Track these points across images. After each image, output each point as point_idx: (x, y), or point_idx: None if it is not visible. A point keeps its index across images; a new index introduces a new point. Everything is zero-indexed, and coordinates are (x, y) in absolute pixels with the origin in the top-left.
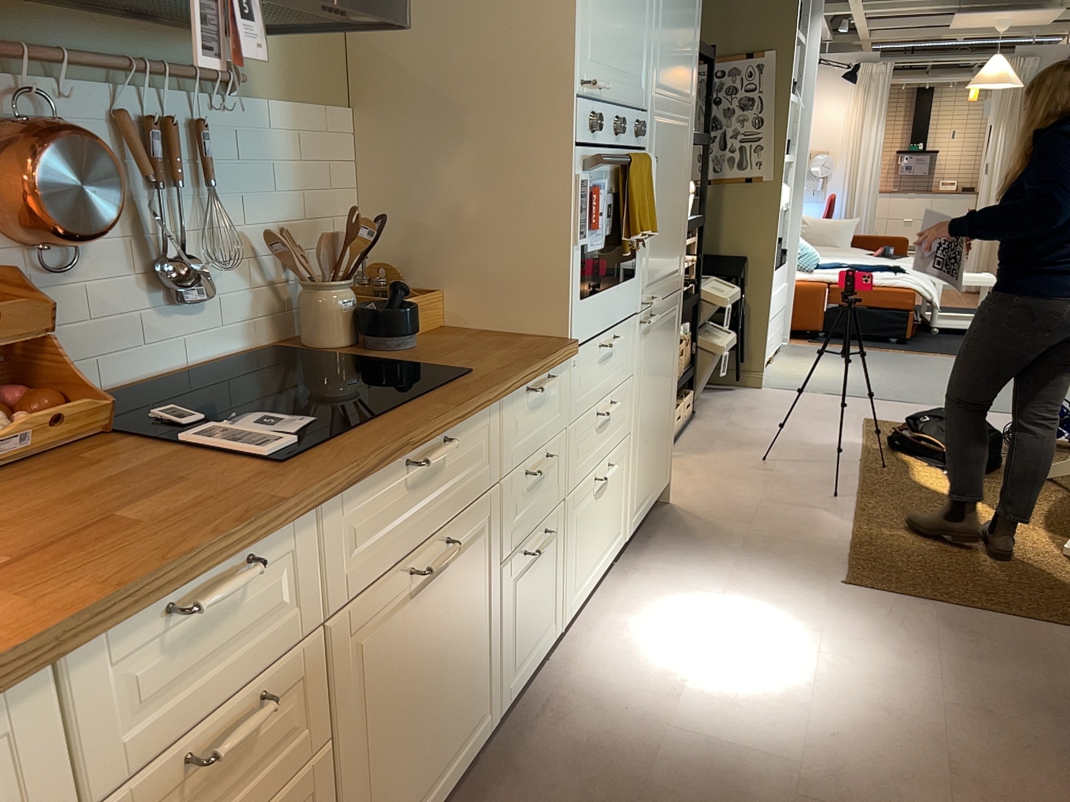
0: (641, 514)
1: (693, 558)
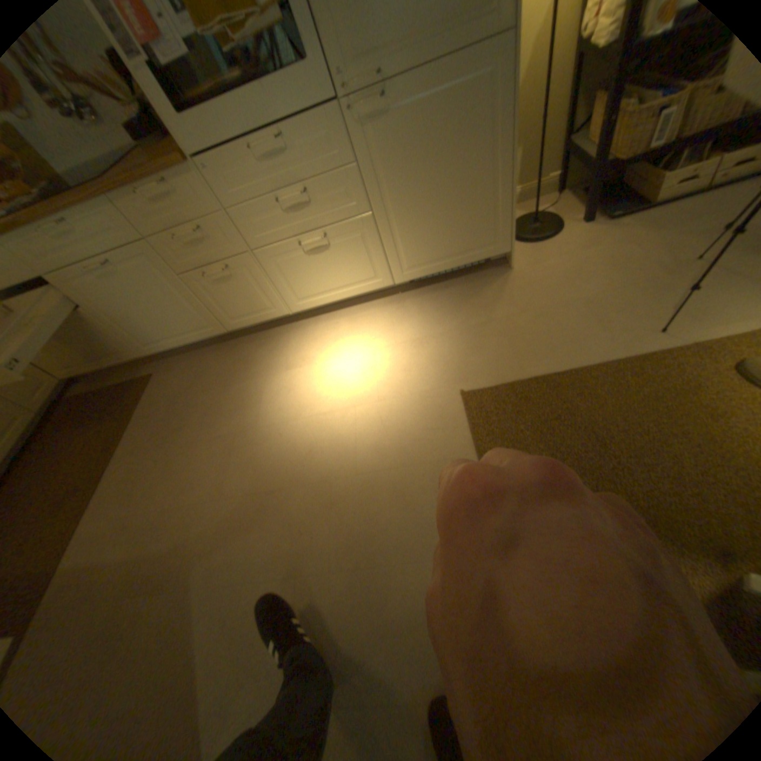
0: (426, 270)
1: (435, 314)
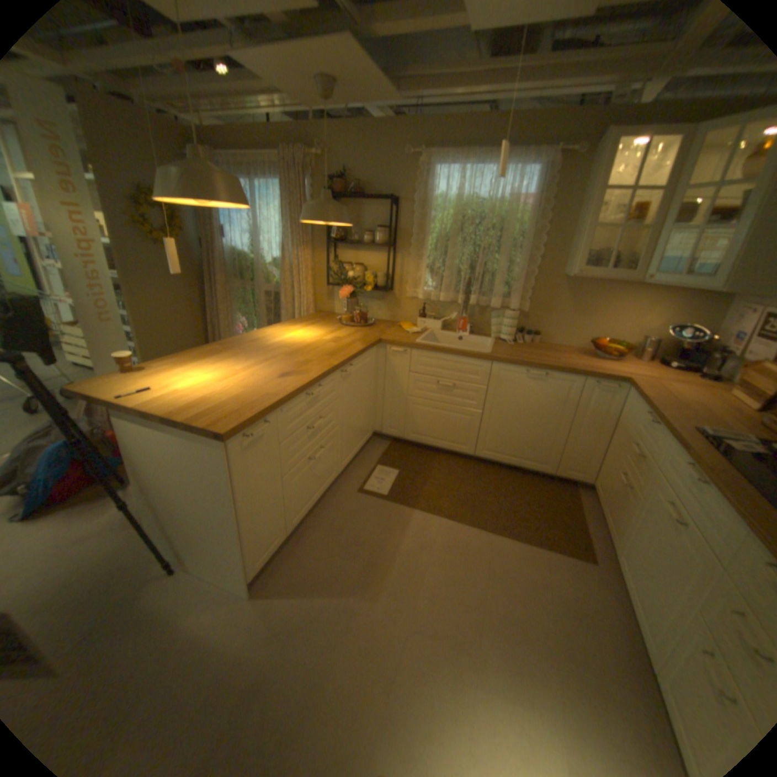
0: None
1: None
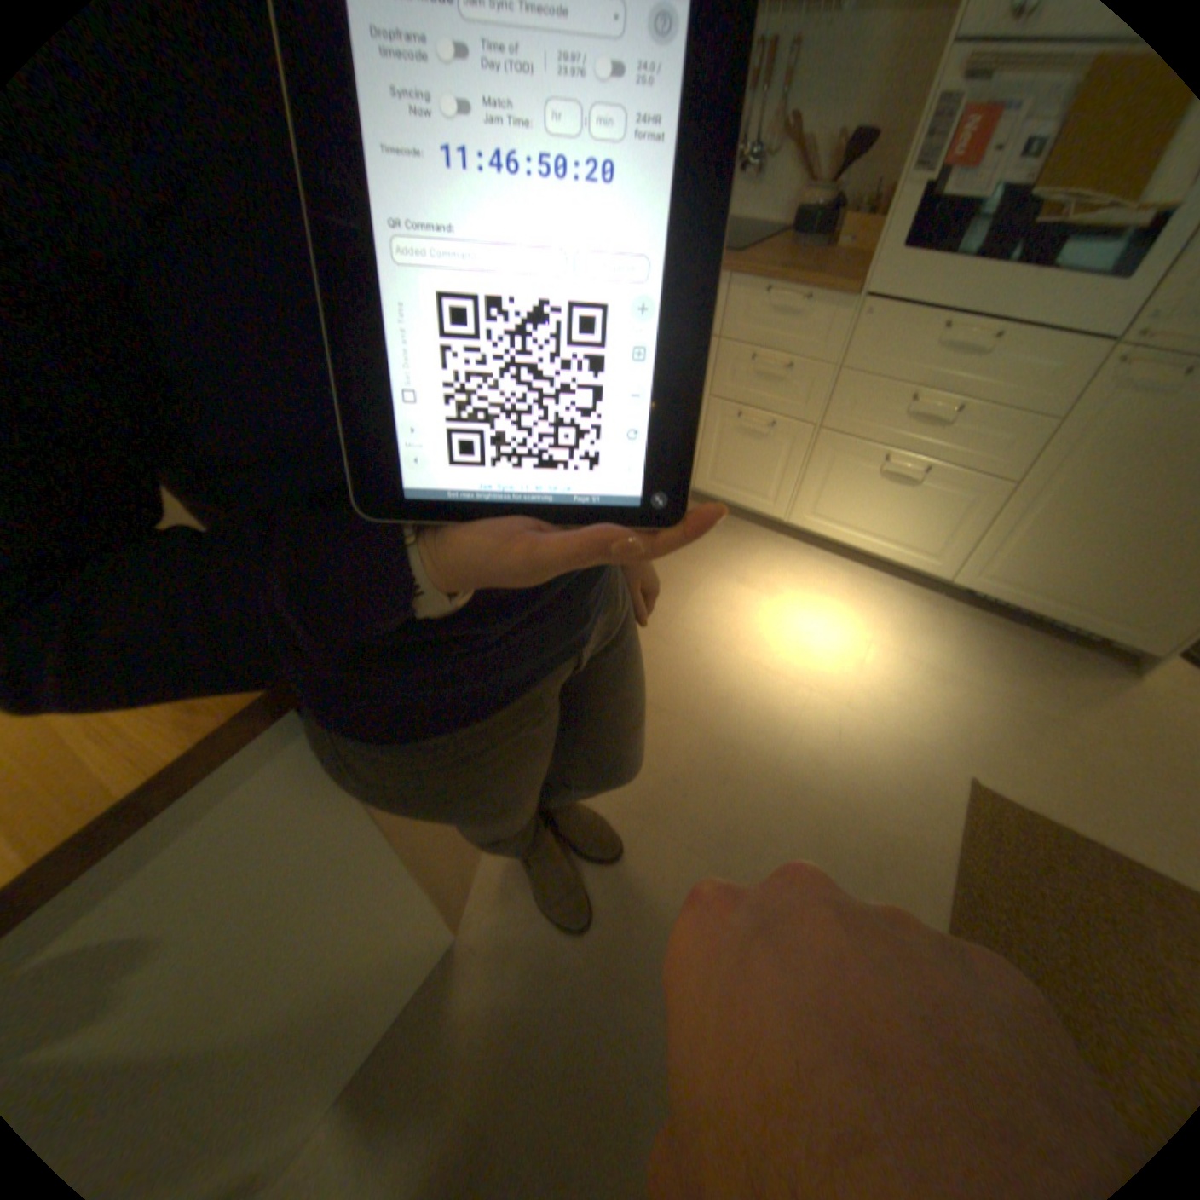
0: (1014, 594)
1: (985, 656)
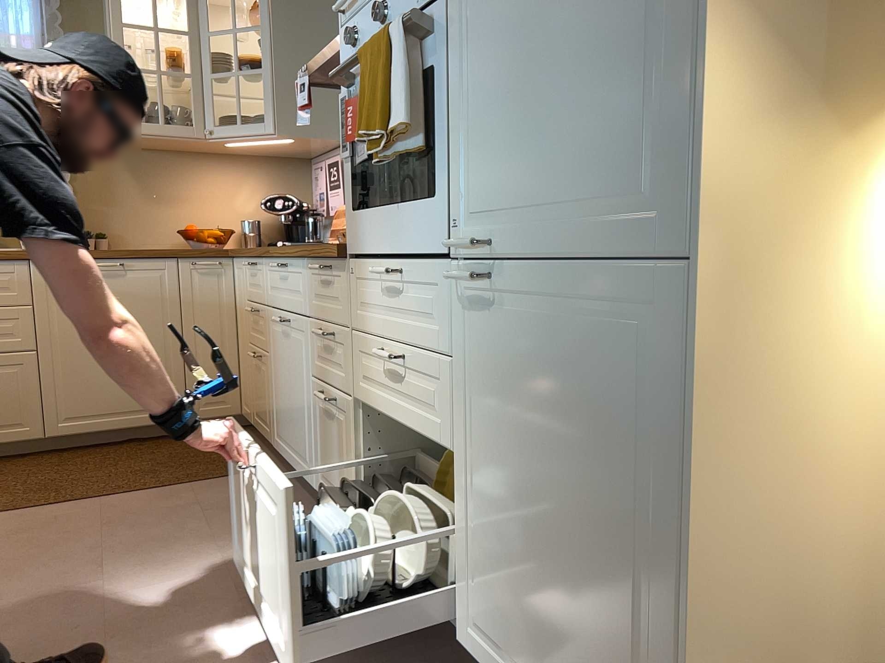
0: None
1: None
